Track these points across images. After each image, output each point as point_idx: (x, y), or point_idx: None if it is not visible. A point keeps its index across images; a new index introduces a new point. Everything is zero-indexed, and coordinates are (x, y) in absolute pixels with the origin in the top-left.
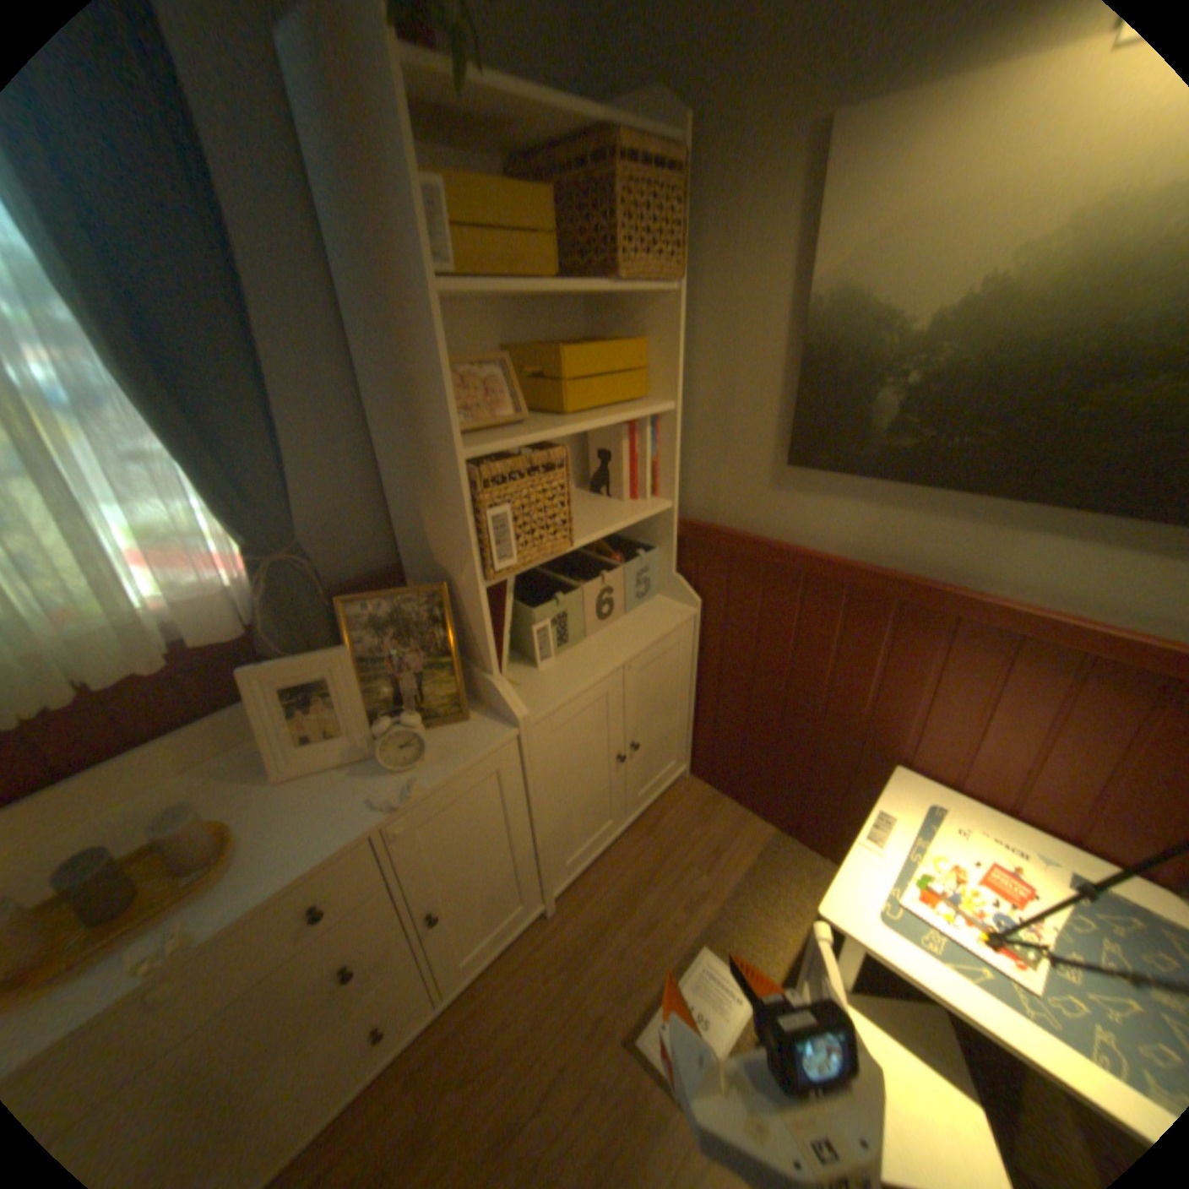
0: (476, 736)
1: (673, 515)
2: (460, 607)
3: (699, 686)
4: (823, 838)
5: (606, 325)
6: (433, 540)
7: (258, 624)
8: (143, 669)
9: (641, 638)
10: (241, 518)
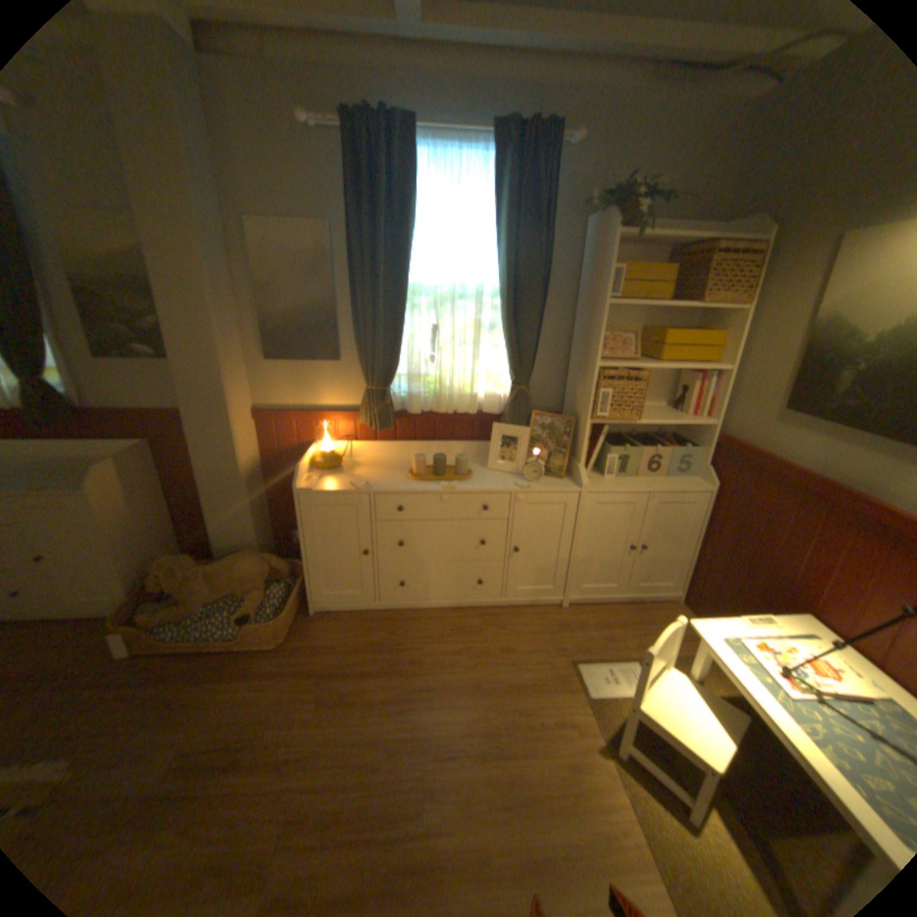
0: (562, 485)
1: (716, 429)
2: (577, 431)
3: (705, 542)
4: None
5: (709, 322)
6: (577, 401)
7: (504, 413)
8: (470, 412)
9: (668, 487)
10: (513, 374)
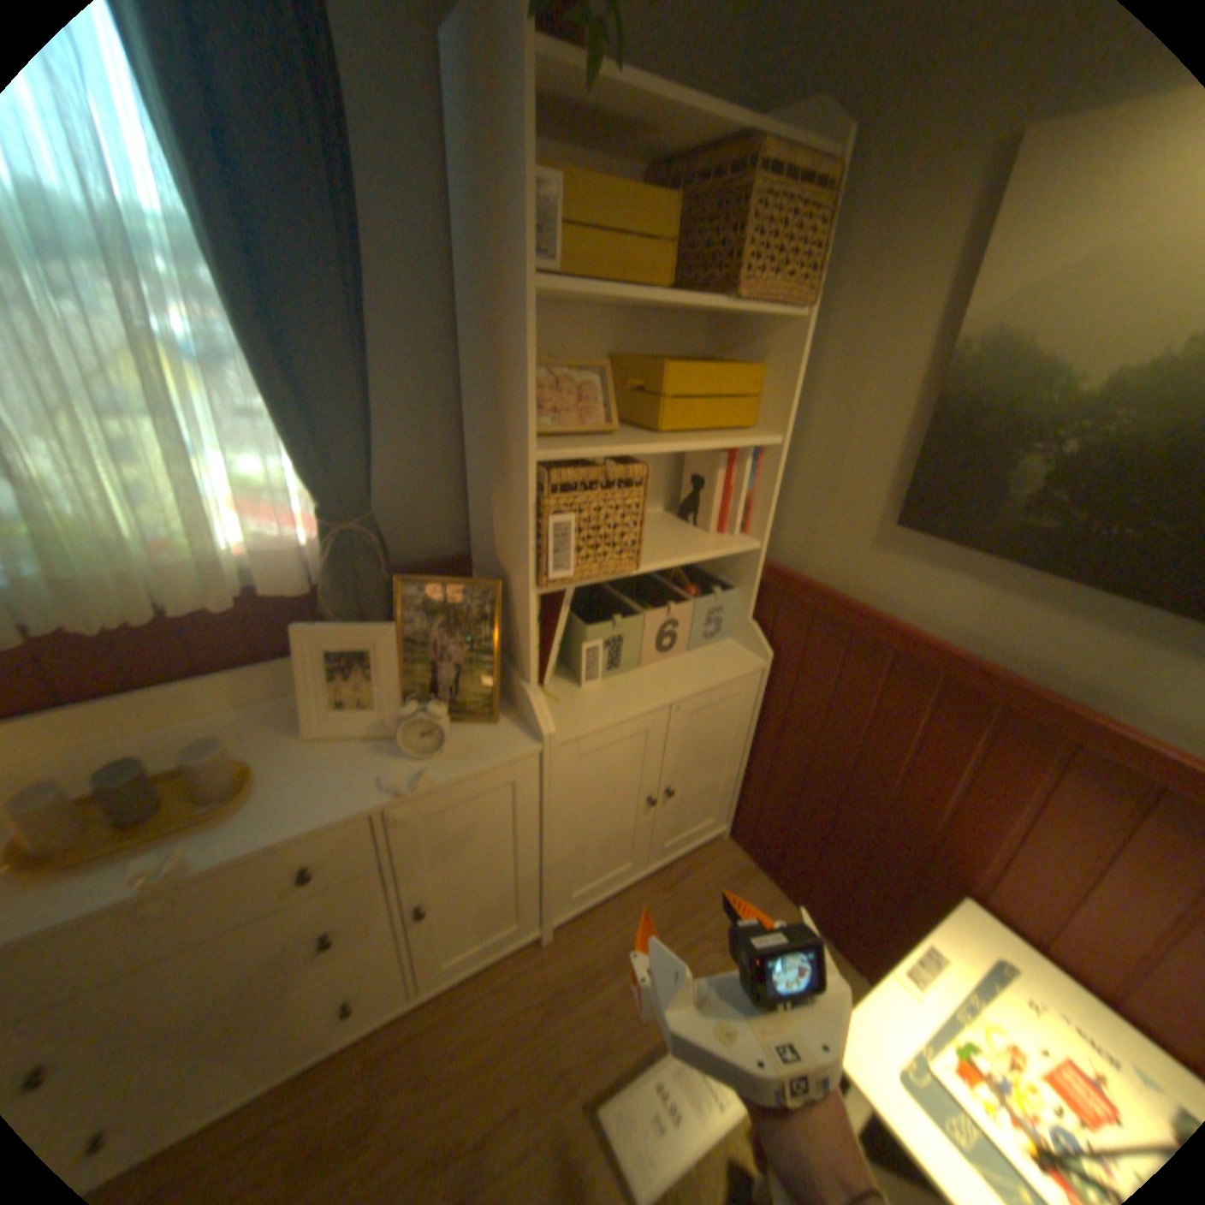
0: (498, 743)
1: (760, 557)
2: (511, 610)
3: (756, 747)
4: (864, 954)
5: (726, 346)
6: (498, 538)
7: (321, 587)
8: (210, 607)
9: (698, 681)
10: (326, 485)
